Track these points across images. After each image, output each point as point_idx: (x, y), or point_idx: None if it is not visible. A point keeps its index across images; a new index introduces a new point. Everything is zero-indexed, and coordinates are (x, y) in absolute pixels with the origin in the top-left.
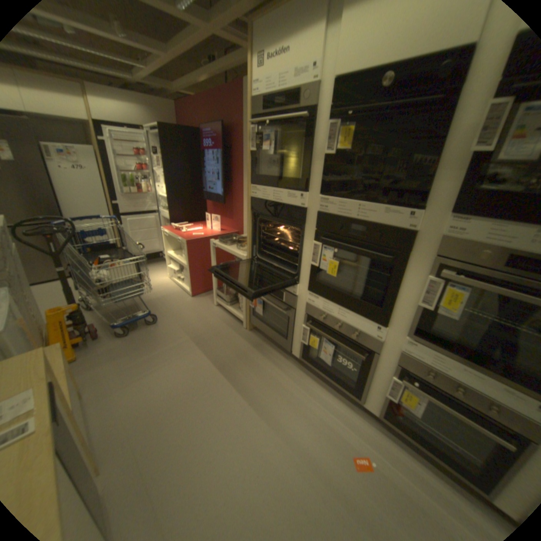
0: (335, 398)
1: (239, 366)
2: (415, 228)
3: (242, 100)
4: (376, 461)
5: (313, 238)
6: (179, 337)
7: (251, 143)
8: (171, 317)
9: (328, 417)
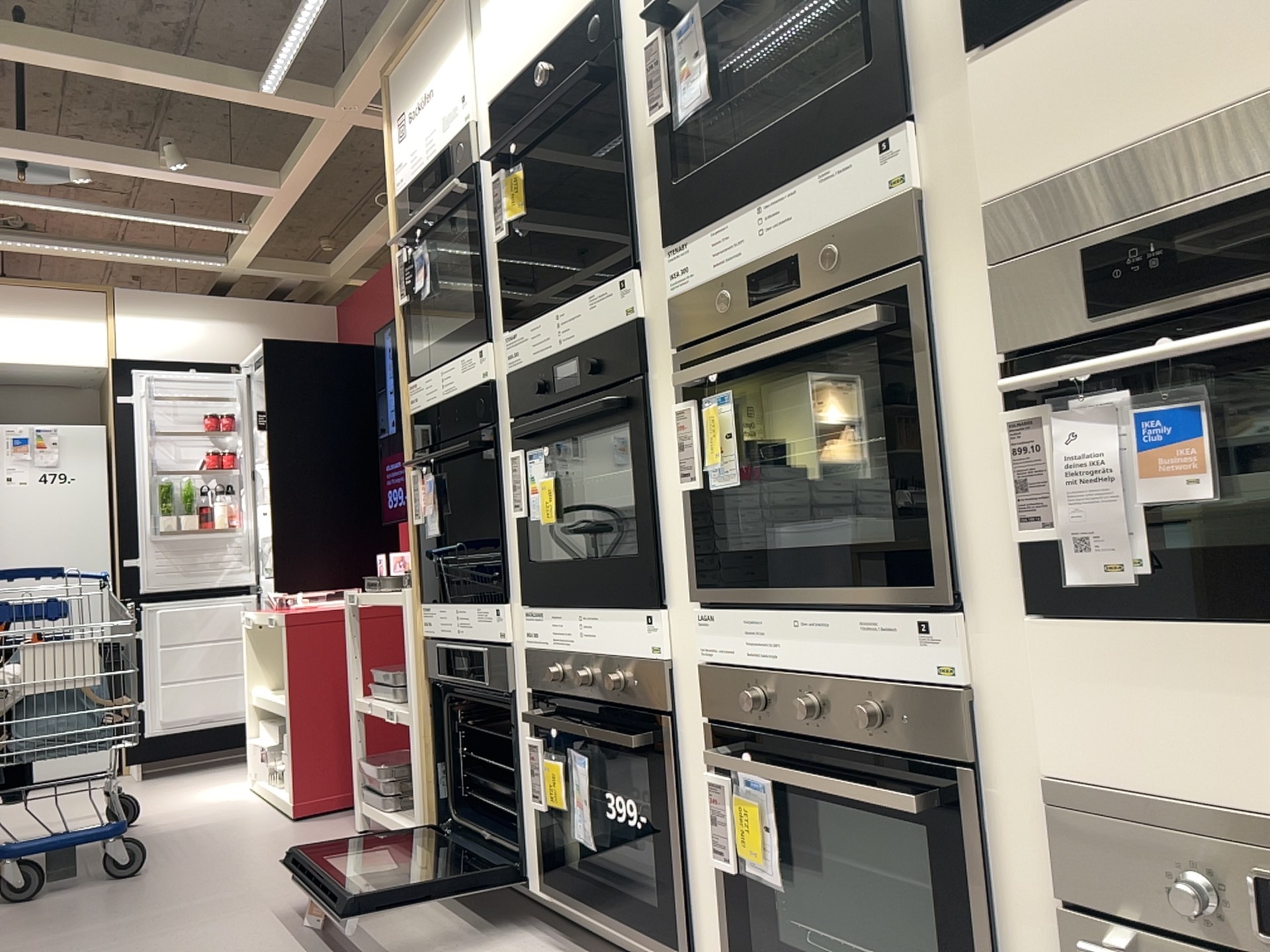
0: None
1: (343, 943)
2: (632, 310)
3: None
4: None
5: (512, 447)
6: (194, 895)
7: (399, 286)
8: (200, 859)
9: None
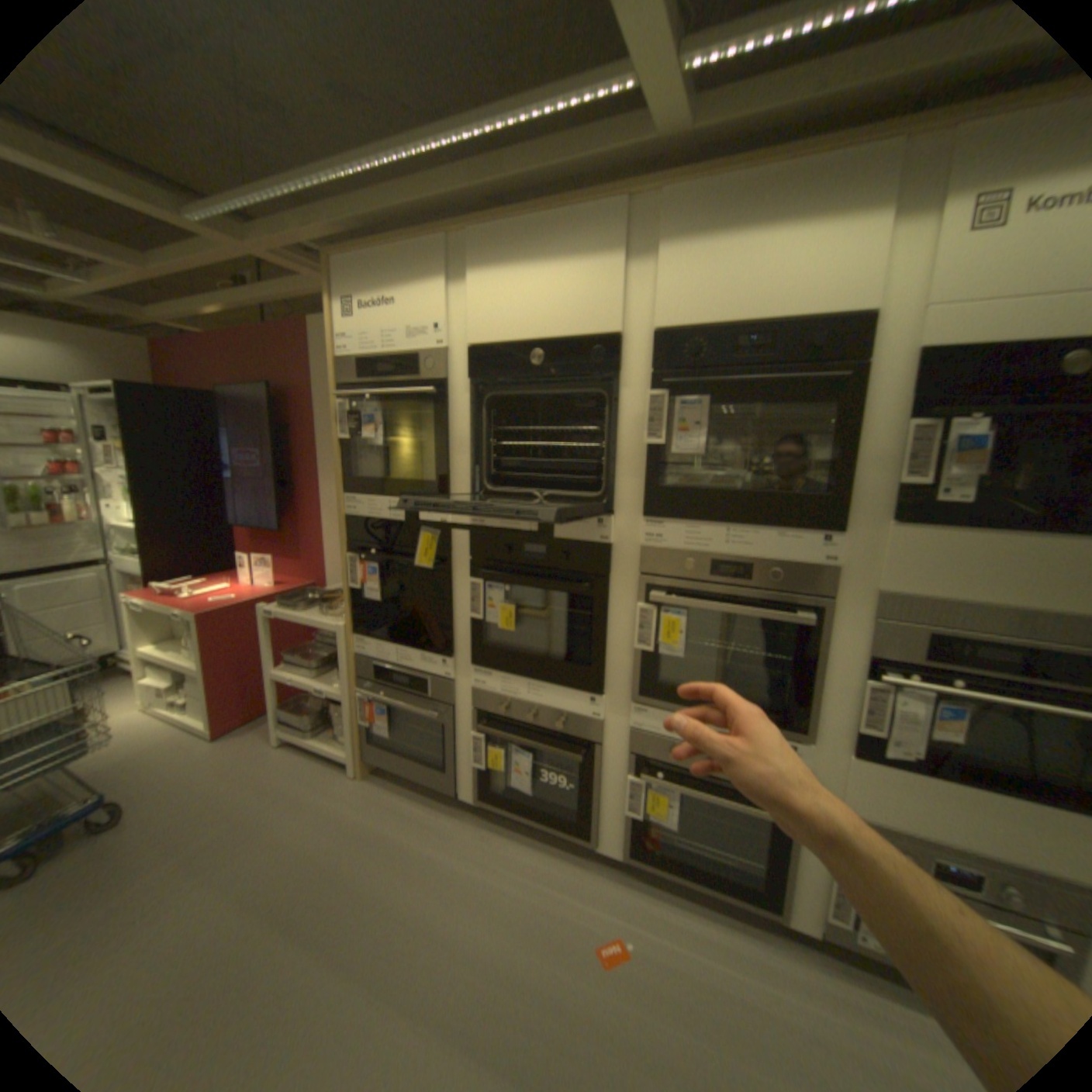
0: (548, 859)
1: (350, 860)
2: (607, 542)
3: (307, 352)
4: (630, 942)
5: (467, 574)
6: (190, 840)
7: (339, 427)
8: (161, 800)
9: (541, 897)
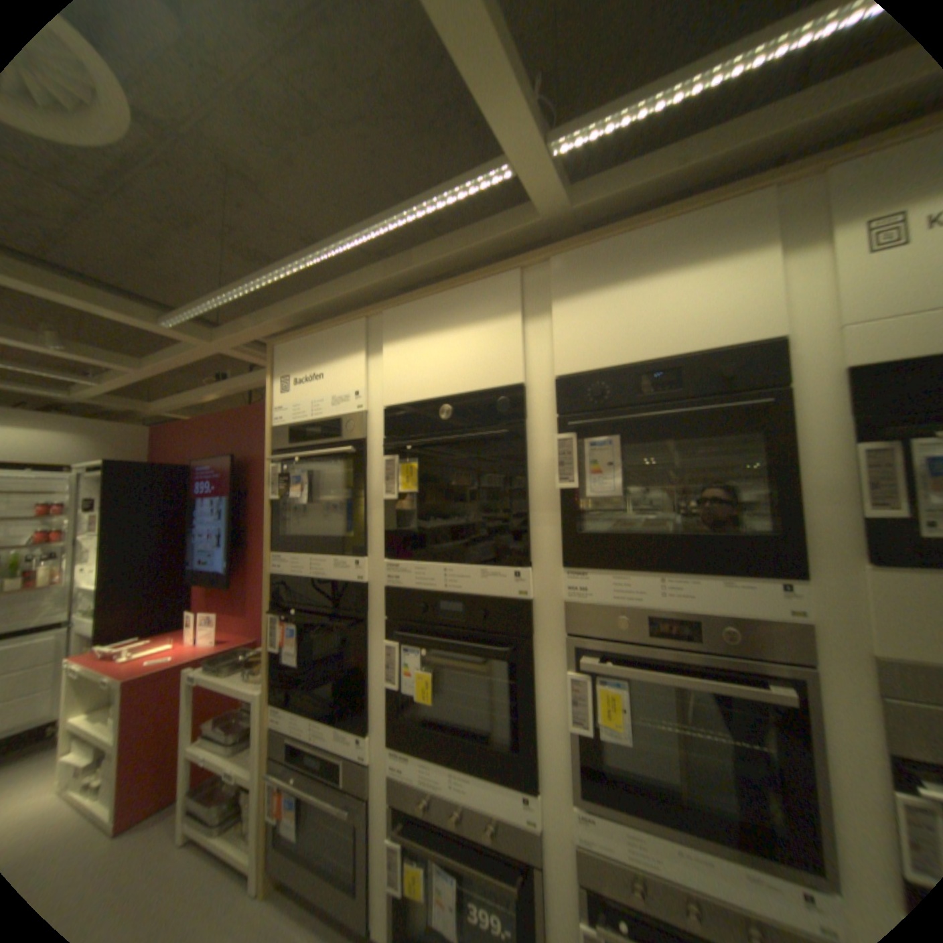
0: None
1: None
2: (527, 596)
3: None
4: None
5: (383, 636)
6: None
7: (271, 488)
8: None
9: None
